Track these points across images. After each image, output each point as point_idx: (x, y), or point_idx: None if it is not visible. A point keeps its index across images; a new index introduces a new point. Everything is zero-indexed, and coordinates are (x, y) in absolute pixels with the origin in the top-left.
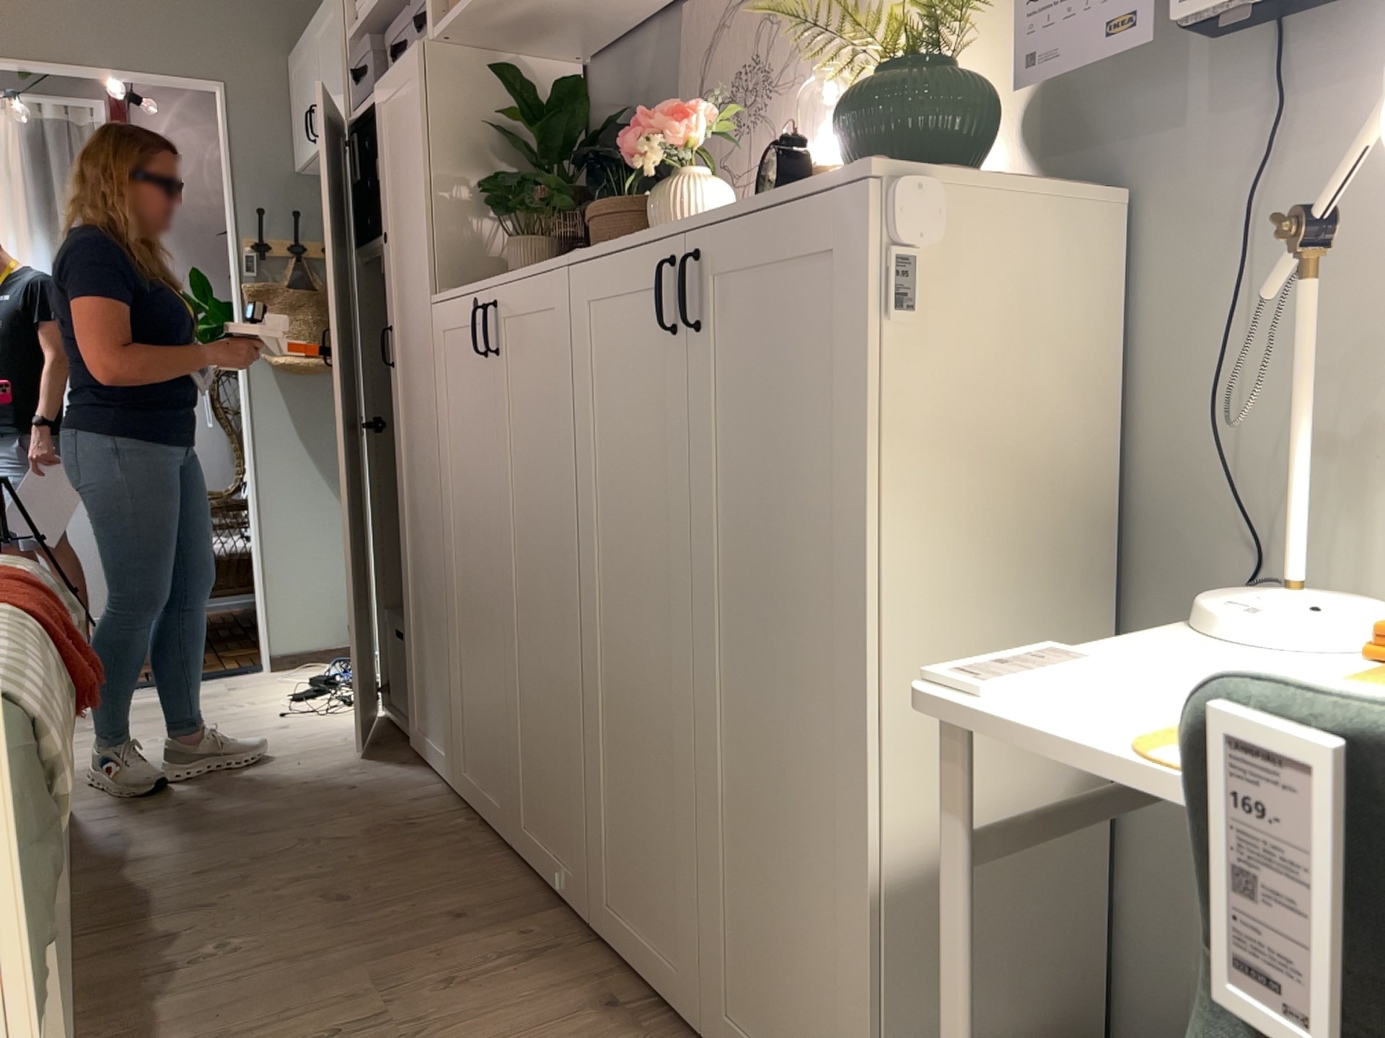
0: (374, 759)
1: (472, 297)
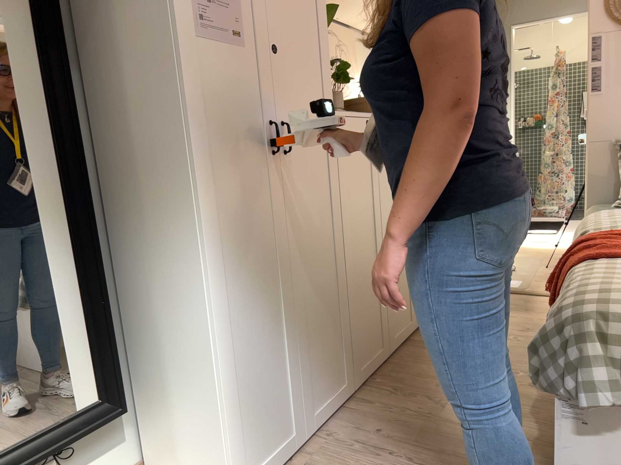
0: (326, 455)
1: (364, 117)
